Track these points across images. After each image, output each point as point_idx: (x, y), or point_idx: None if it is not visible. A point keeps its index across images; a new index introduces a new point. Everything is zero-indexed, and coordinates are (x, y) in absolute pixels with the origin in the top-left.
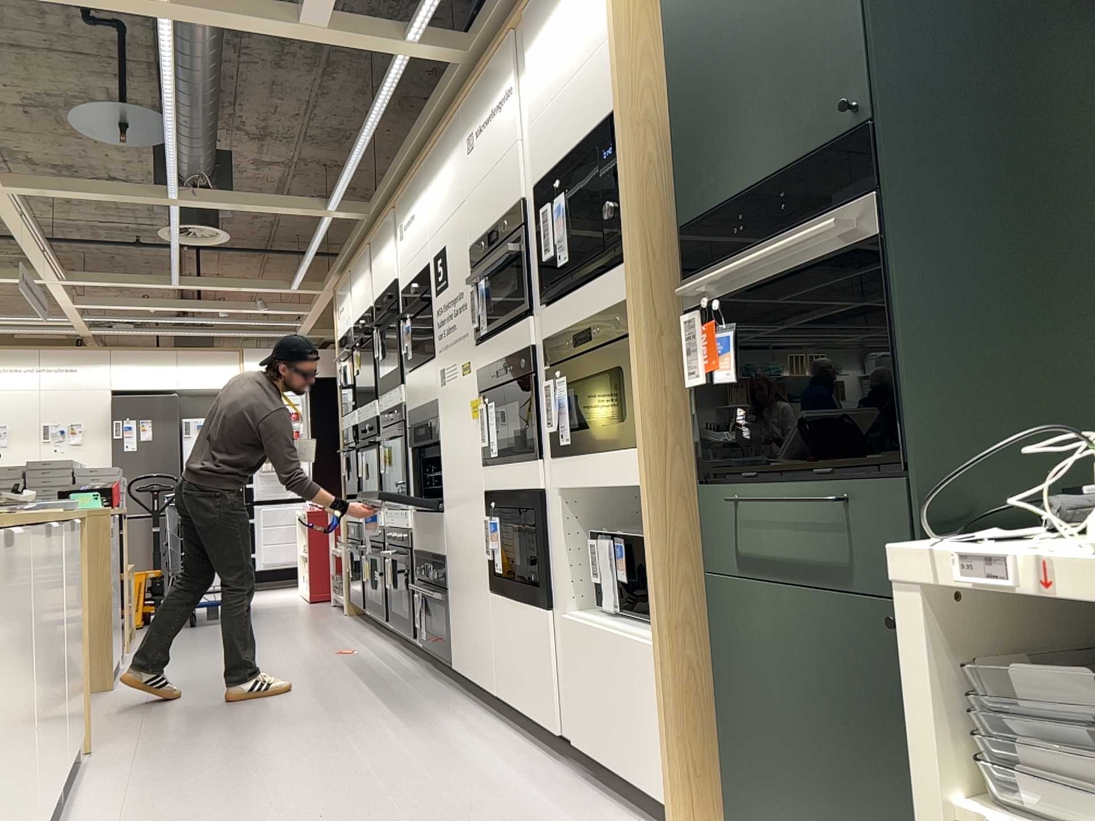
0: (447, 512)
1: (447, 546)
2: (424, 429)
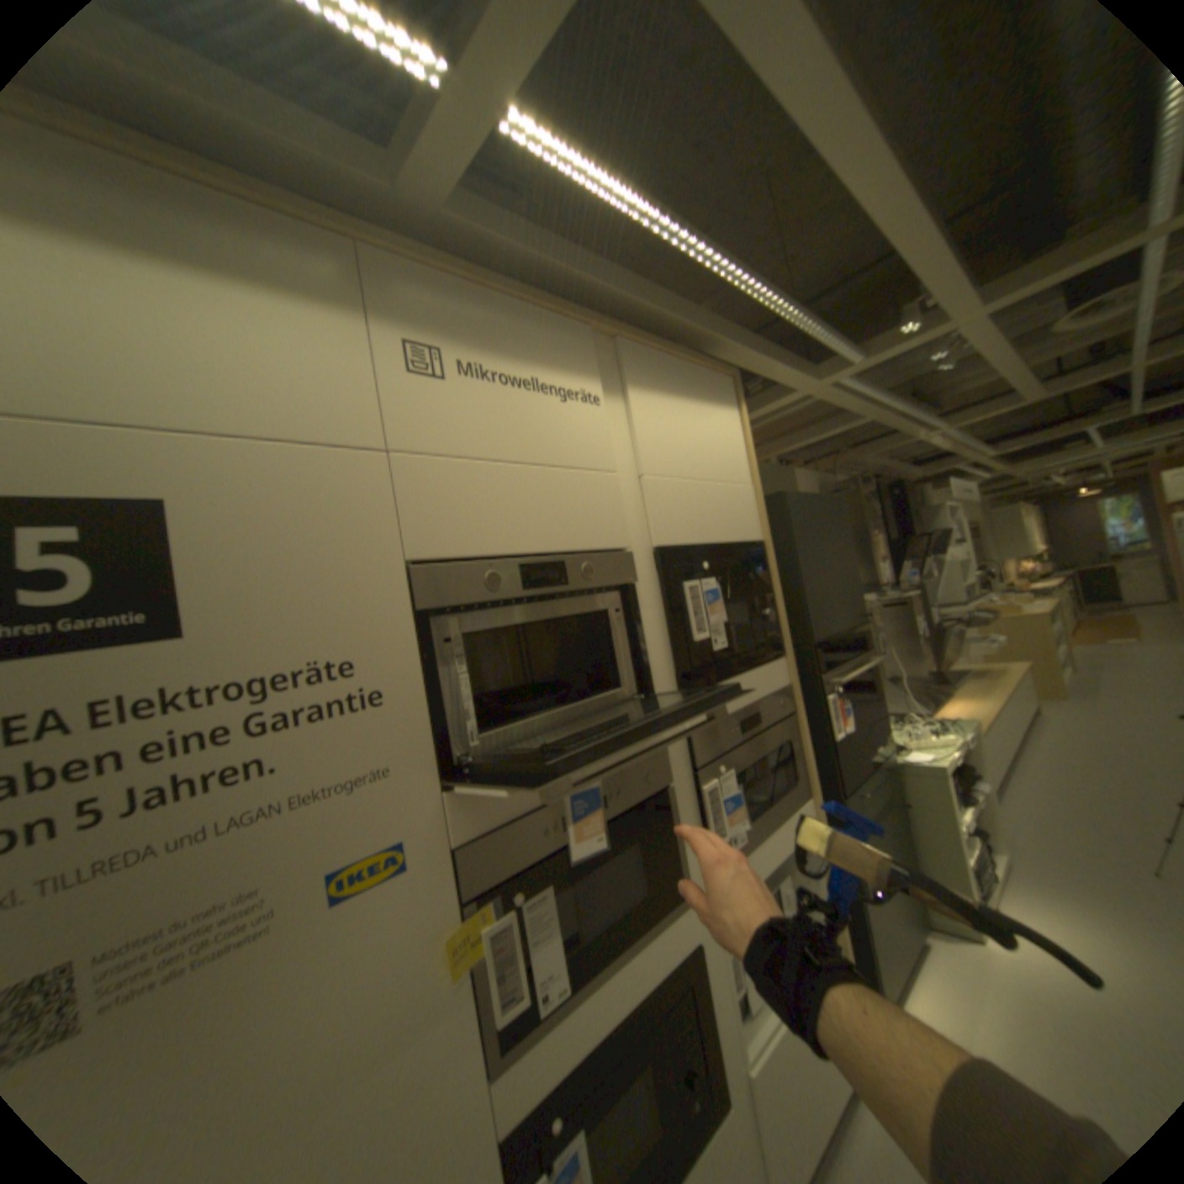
0: None
1: None
2: None
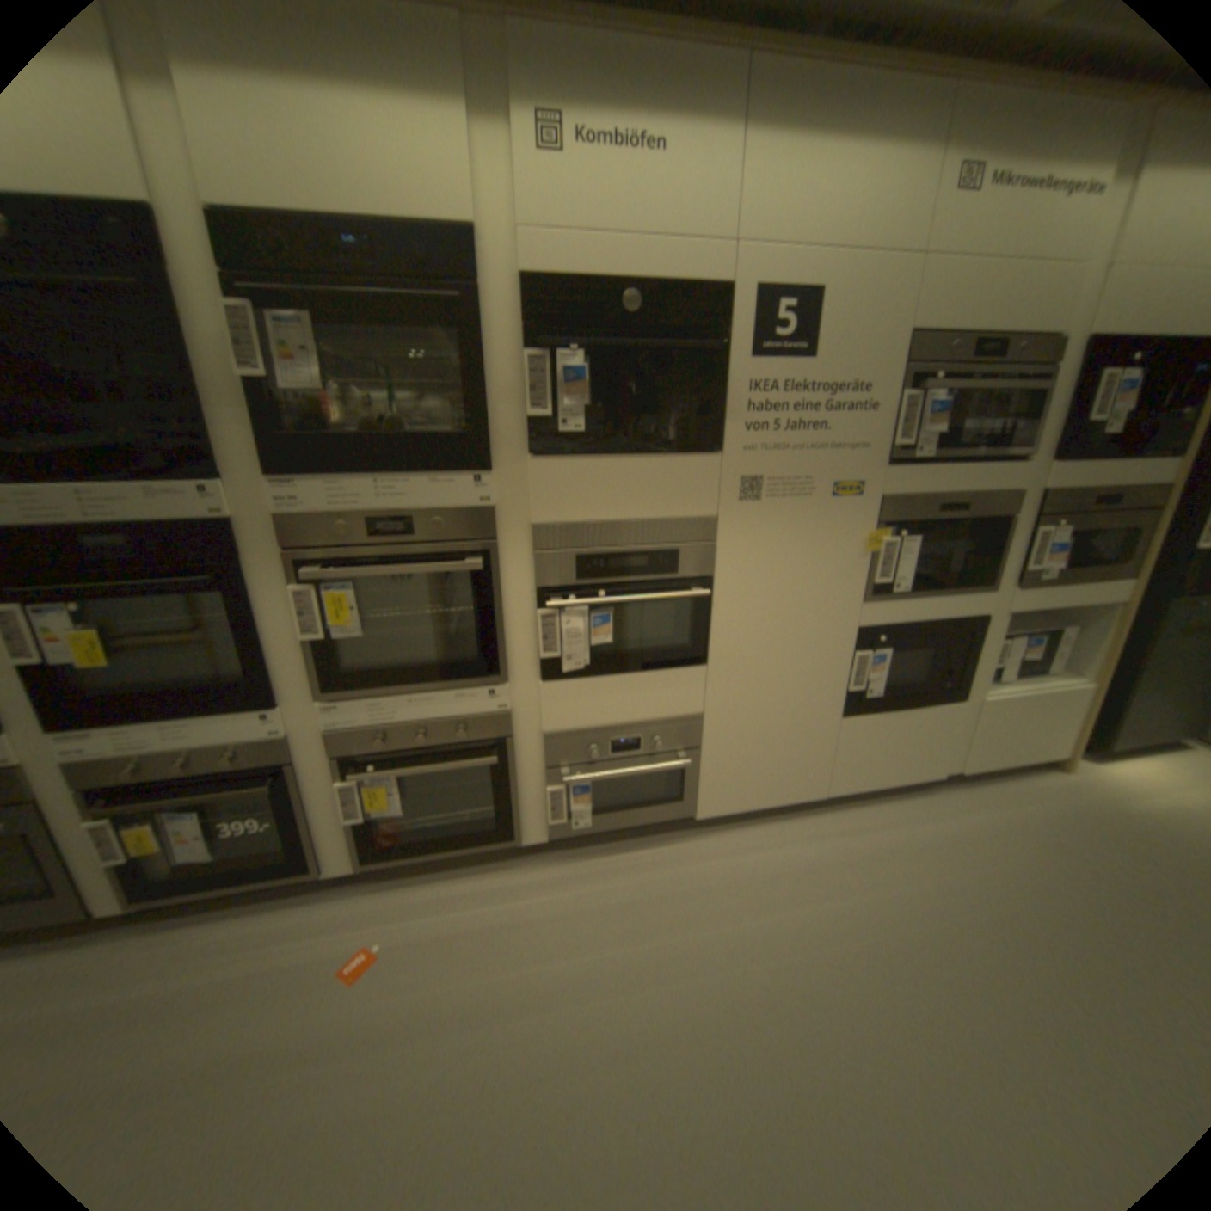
0: (726, 661)
1: (714, 699)
2: (647, 559)
